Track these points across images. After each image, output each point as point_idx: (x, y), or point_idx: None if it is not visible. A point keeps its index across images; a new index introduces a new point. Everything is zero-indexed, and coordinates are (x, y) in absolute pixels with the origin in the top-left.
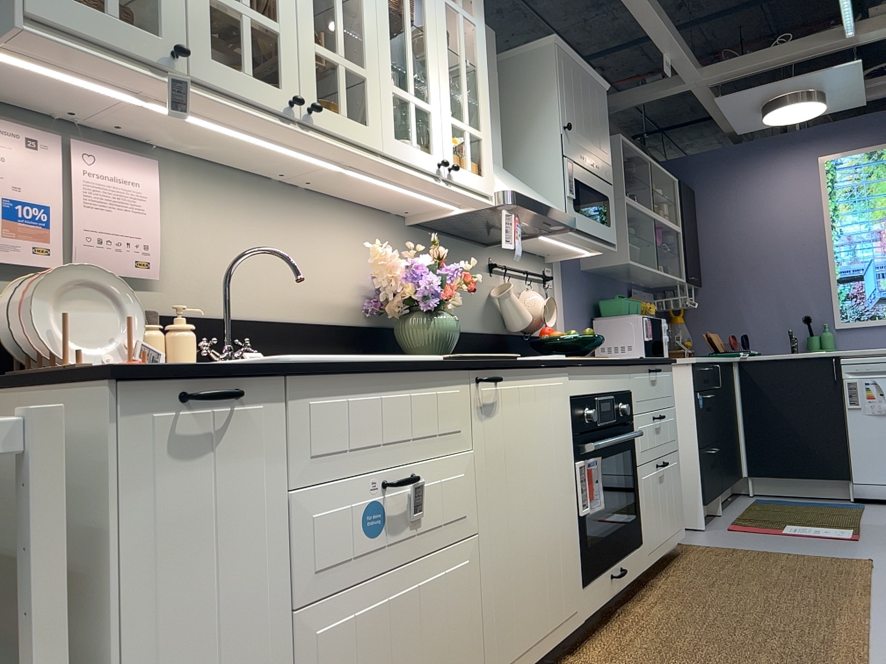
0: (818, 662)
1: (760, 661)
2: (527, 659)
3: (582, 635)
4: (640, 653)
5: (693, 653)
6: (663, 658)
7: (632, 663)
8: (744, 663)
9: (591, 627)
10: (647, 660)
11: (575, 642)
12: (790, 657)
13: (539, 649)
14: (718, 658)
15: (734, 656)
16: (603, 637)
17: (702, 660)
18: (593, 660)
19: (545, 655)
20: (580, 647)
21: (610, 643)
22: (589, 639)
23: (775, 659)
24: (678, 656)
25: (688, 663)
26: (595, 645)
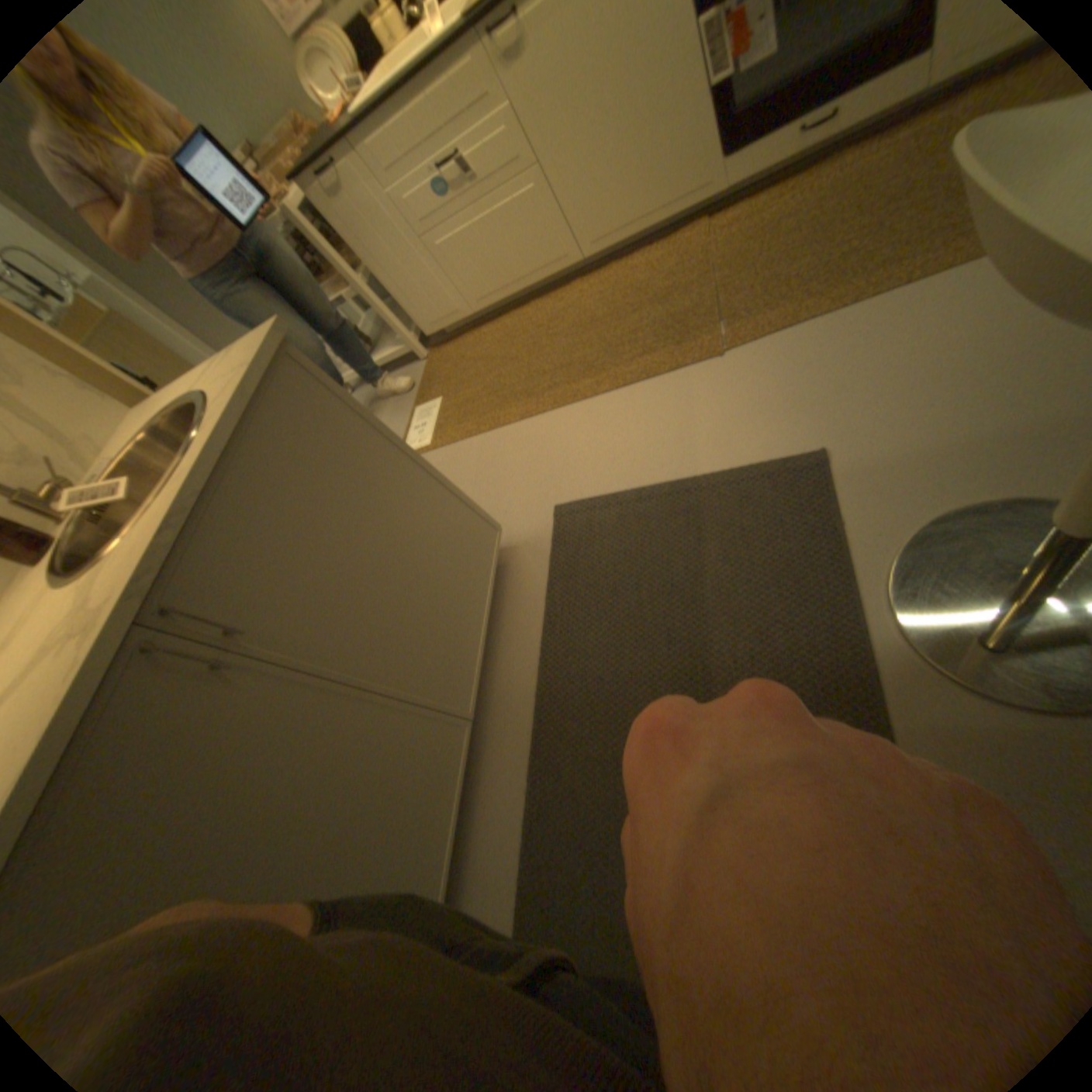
0: (827, 281)
1: (794, 264)
2: (629, 228)
3: (763, 185)
4: (749, 225)
5: (775, 238)
6: (751, 236)
7: (729, 234)
8: (781, 262)
9: (783, 175)
10: (740, 235)
11: (743, 195)
12: (823, 267)
13: (646, 219)
14: (778, 249)
15: (791, 251)
16: (765, 194)
17: (765, 248)
18: (717, 223)
19: (657, 221)
20: (734, 204)
21: (756, 204)
22: (754, 194)
23: (808, 265)
24: (763, 237)
25: (753, 247)
26: (745, 204)
